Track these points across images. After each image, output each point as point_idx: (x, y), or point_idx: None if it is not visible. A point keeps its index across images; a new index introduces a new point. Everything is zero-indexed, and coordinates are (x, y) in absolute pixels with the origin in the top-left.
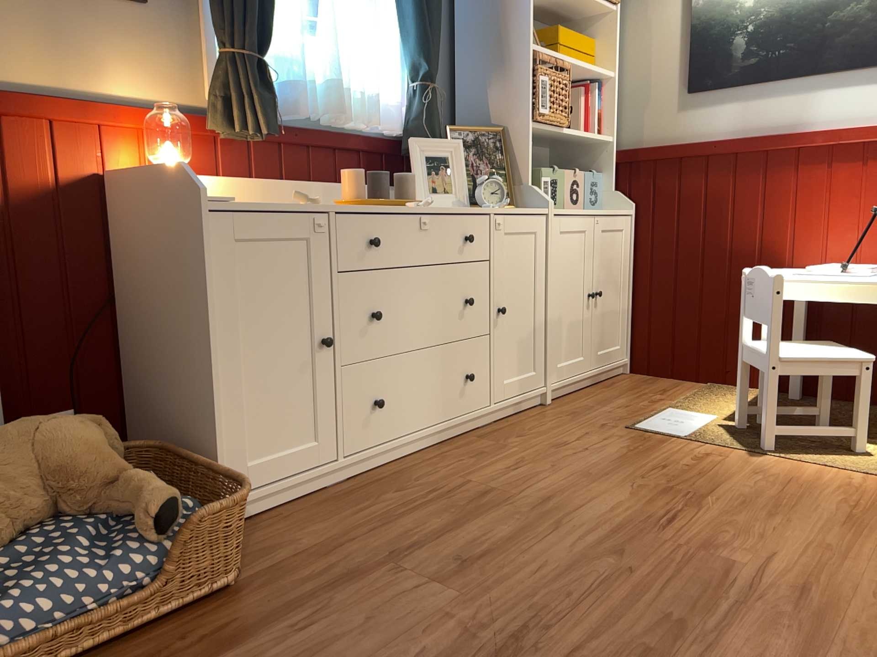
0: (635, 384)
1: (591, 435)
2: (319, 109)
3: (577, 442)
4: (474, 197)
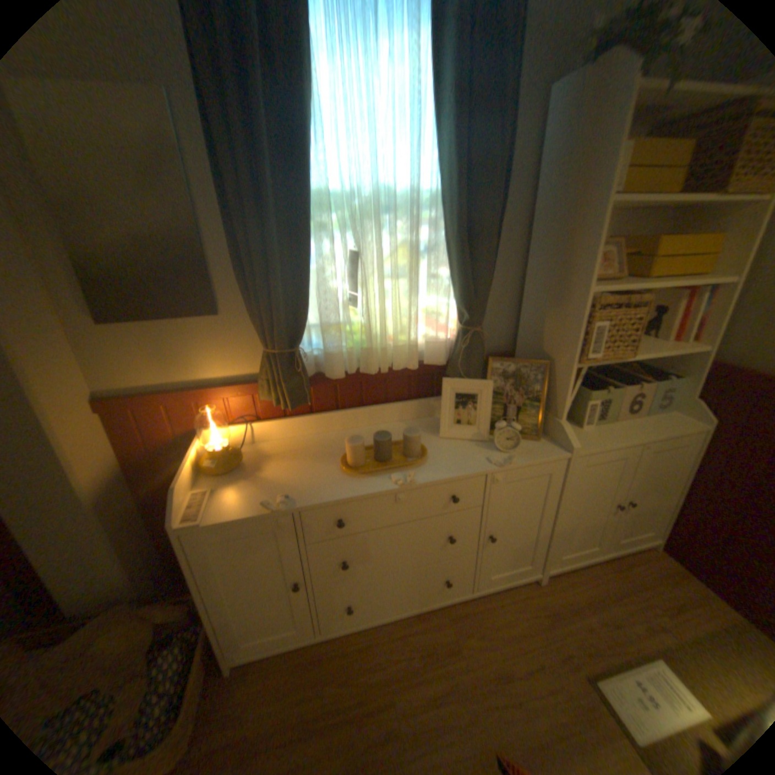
0: (654, 582)
1: (545, 674)
2: (362, 362)
3: (522, 684)
4: (494, 435)
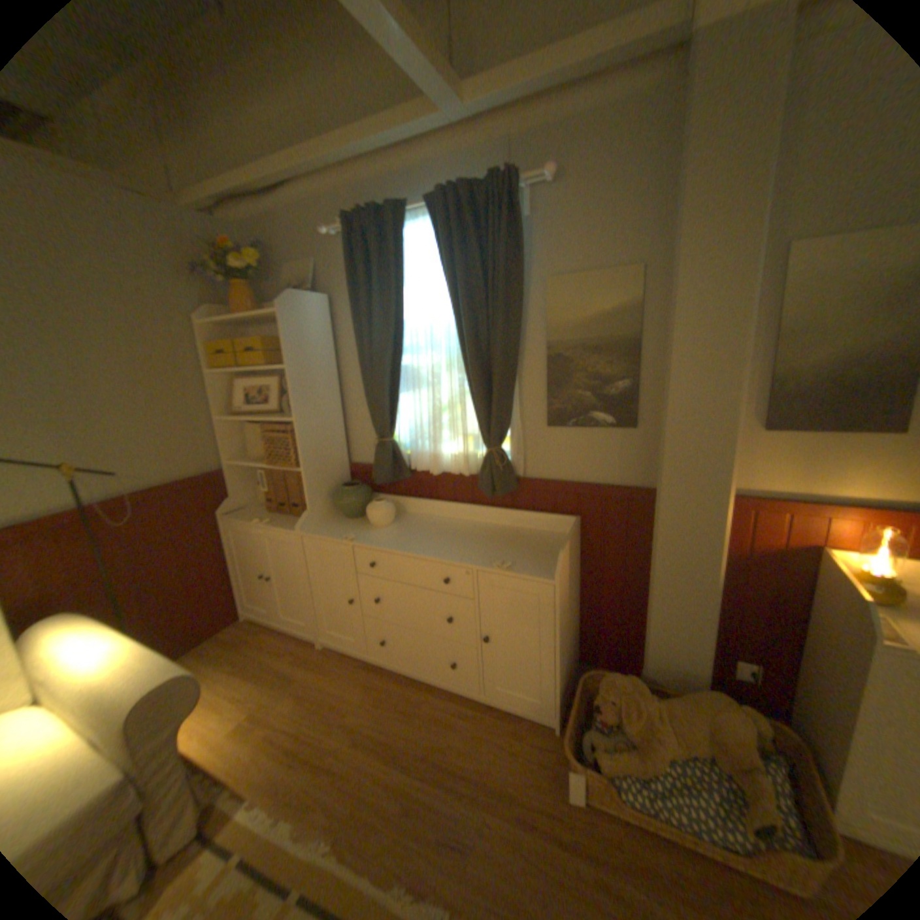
0: None
1: None
2: None
3: None
4: None
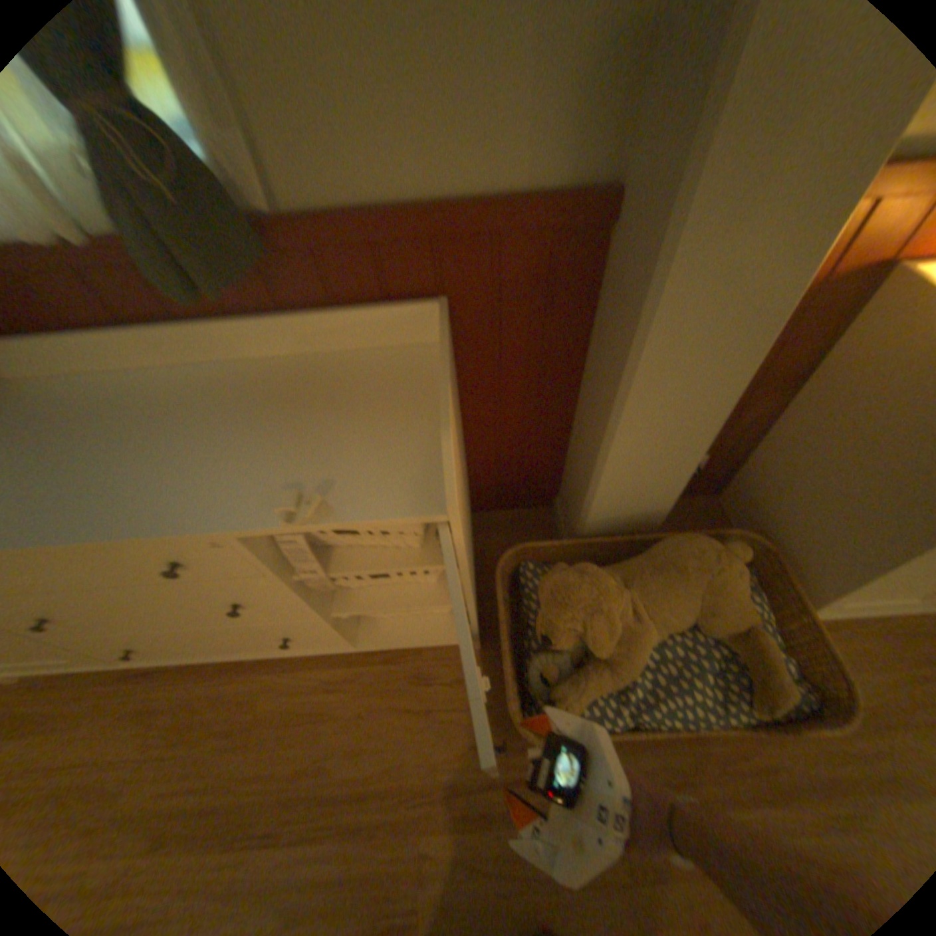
0: None
1: None
2: None
3: None
4: None
